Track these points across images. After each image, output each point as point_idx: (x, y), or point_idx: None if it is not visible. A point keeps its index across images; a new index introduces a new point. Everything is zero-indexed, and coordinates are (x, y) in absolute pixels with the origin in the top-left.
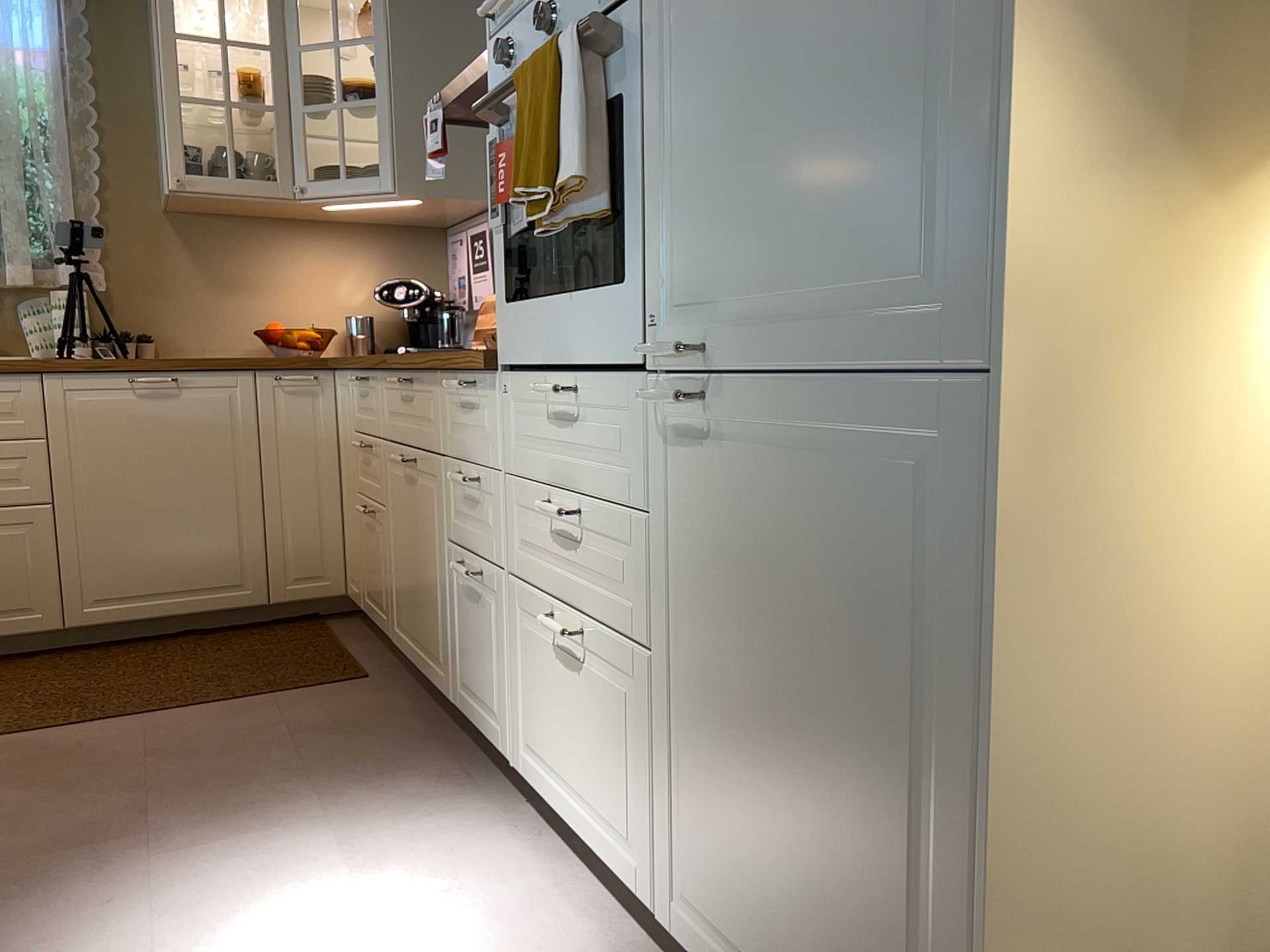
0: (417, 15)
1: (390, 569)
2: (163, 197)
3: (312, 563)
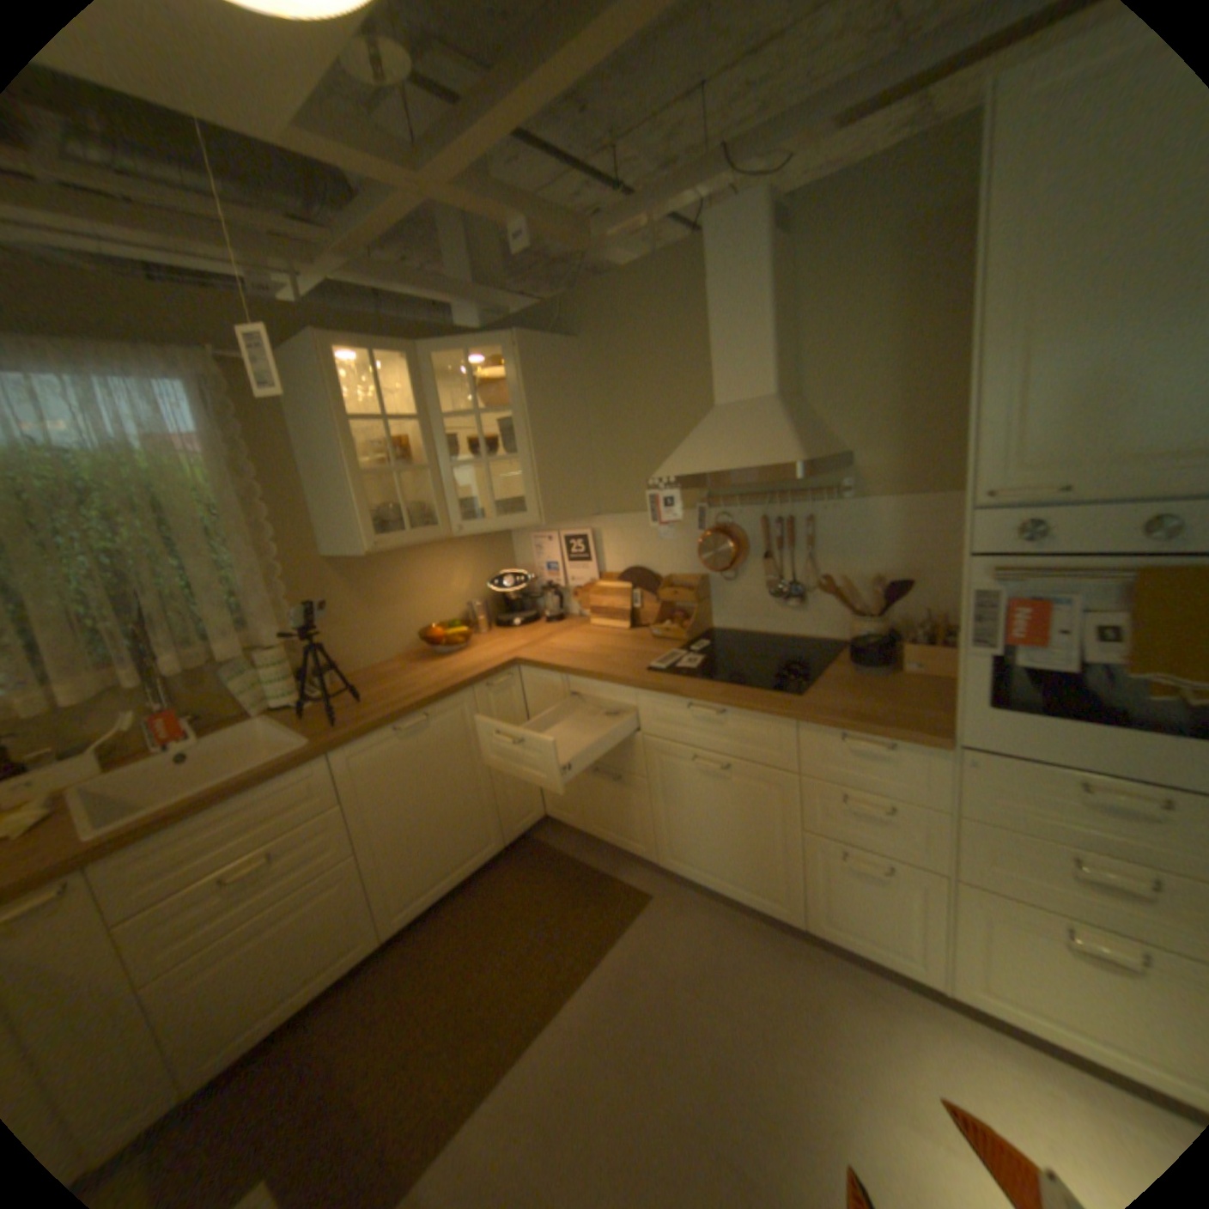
0: (536, 387)
1: (658, 821)
2: (321, 547)
3: (524, 806)
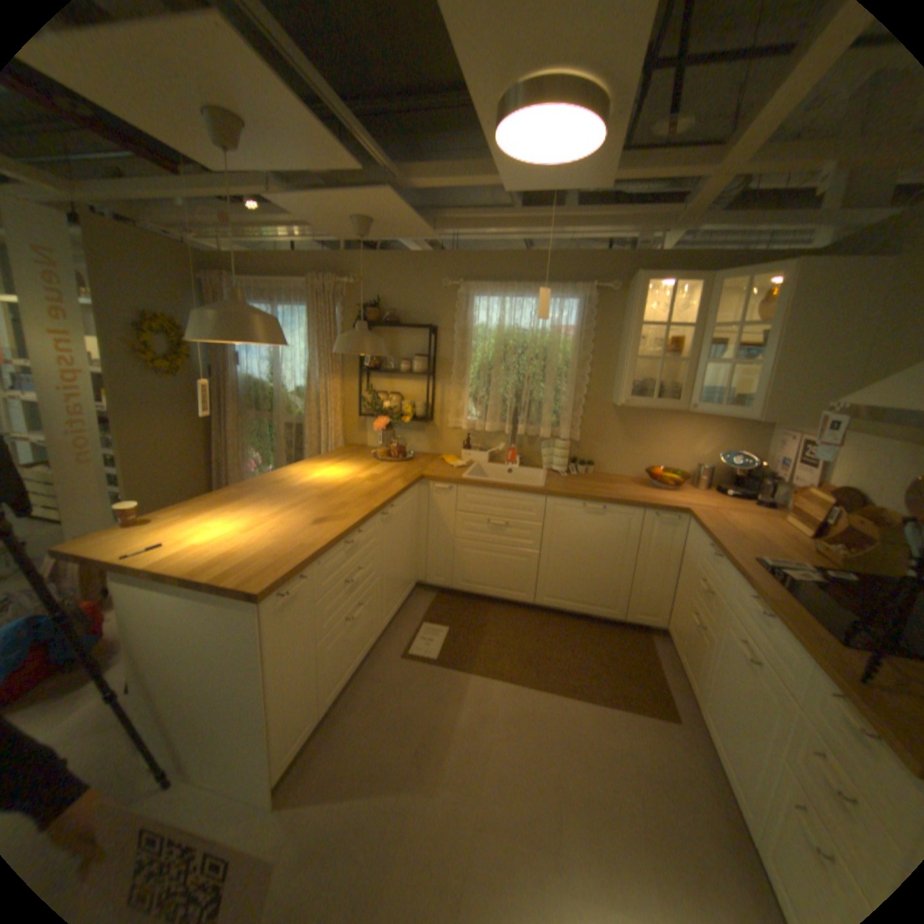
0: (812, 305)
1: (712, 679)
2: (613, 396)
3: (652, 609)
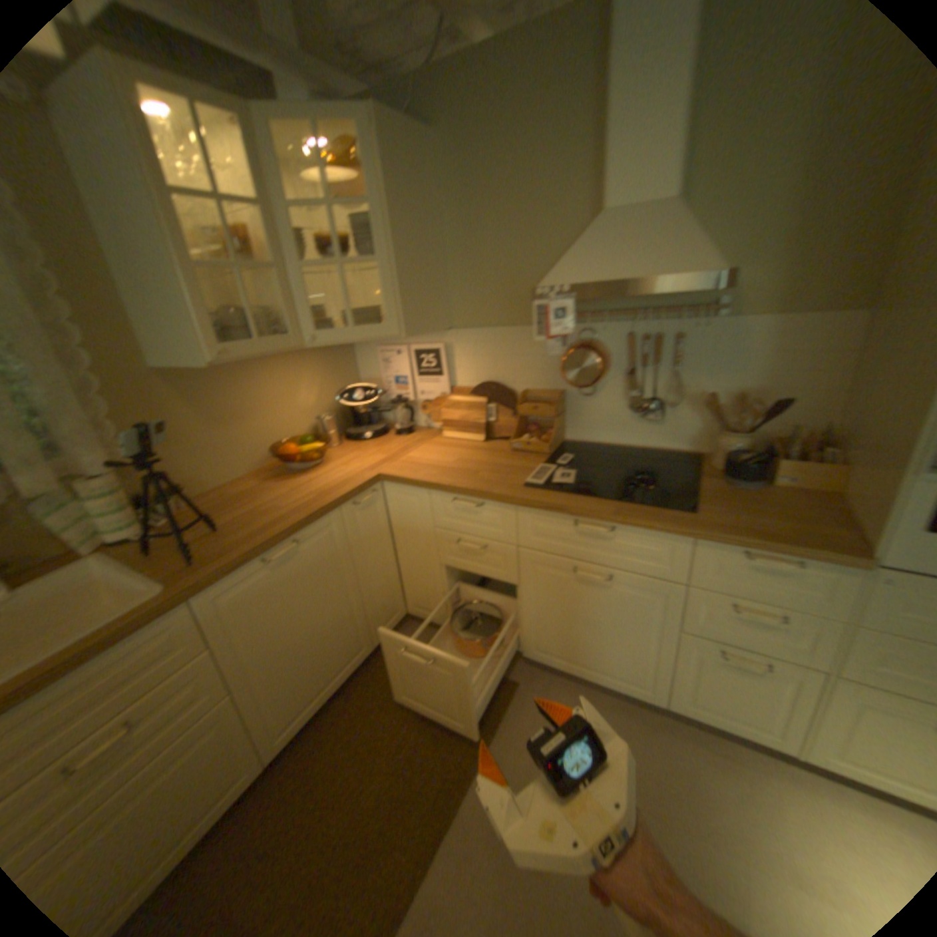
0: (398, 178)
1: (529, 621)
2: (153, 355)
3: (391, 608)
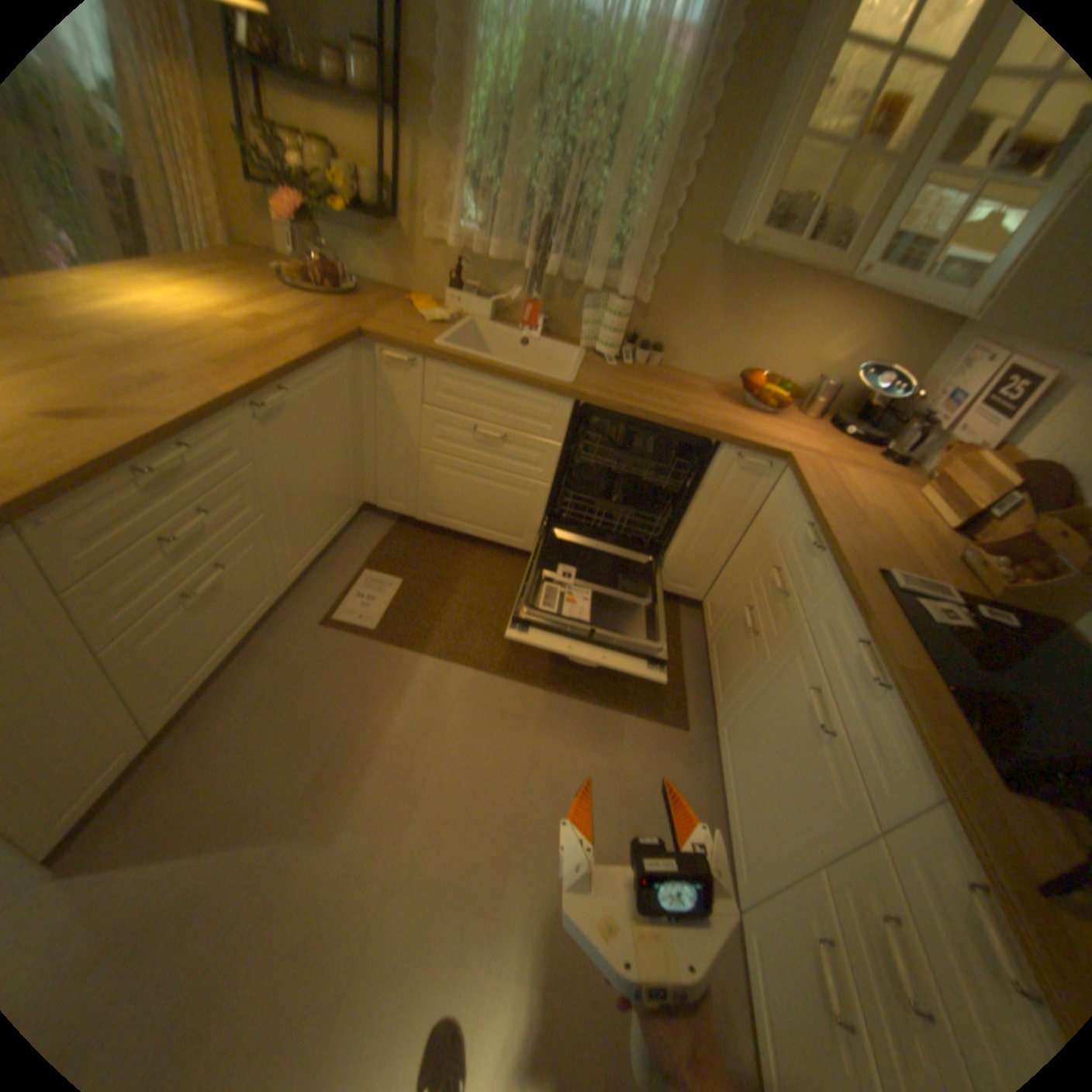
0: None
1: (747, 699)
2: (730, 223)
3: (691, 577)
